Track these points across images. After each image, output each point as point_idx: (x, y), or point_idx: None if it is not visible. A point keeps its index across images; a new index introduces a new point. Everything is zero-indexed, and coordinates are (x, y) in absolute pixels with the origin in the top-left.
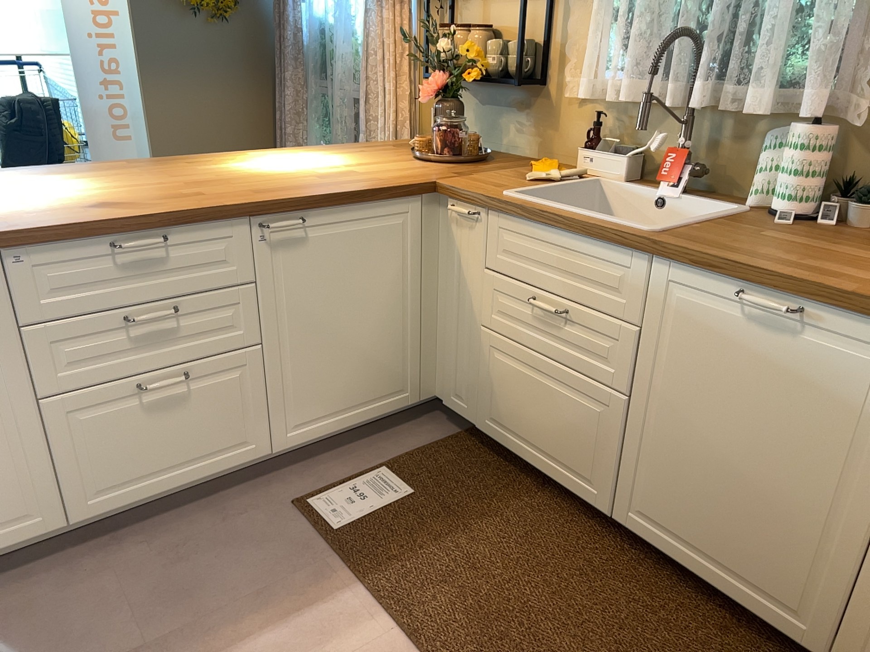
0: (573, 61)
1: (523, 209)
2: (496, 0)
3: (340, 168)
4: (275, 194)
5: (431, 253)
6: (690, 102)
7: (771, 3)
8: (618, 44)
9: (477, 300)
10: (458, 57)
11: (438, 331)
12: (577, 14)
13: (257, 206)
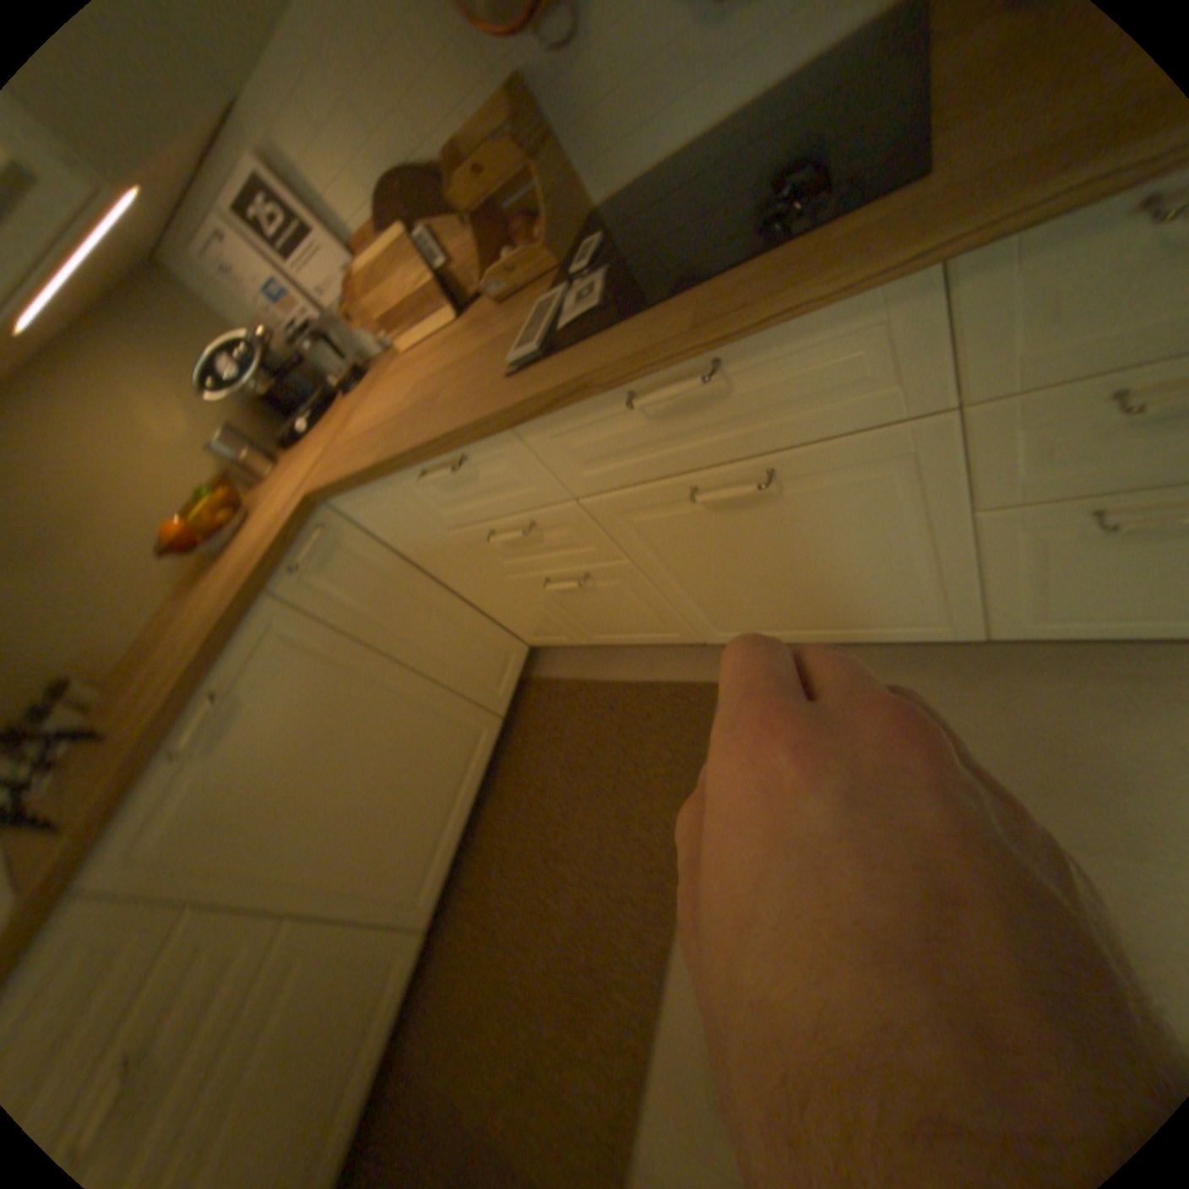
0: None
1: None
2: None
3: None
4: None
5: None
6: None
7: None
8: None
9: None
10: None
11: None
12: None
13: None
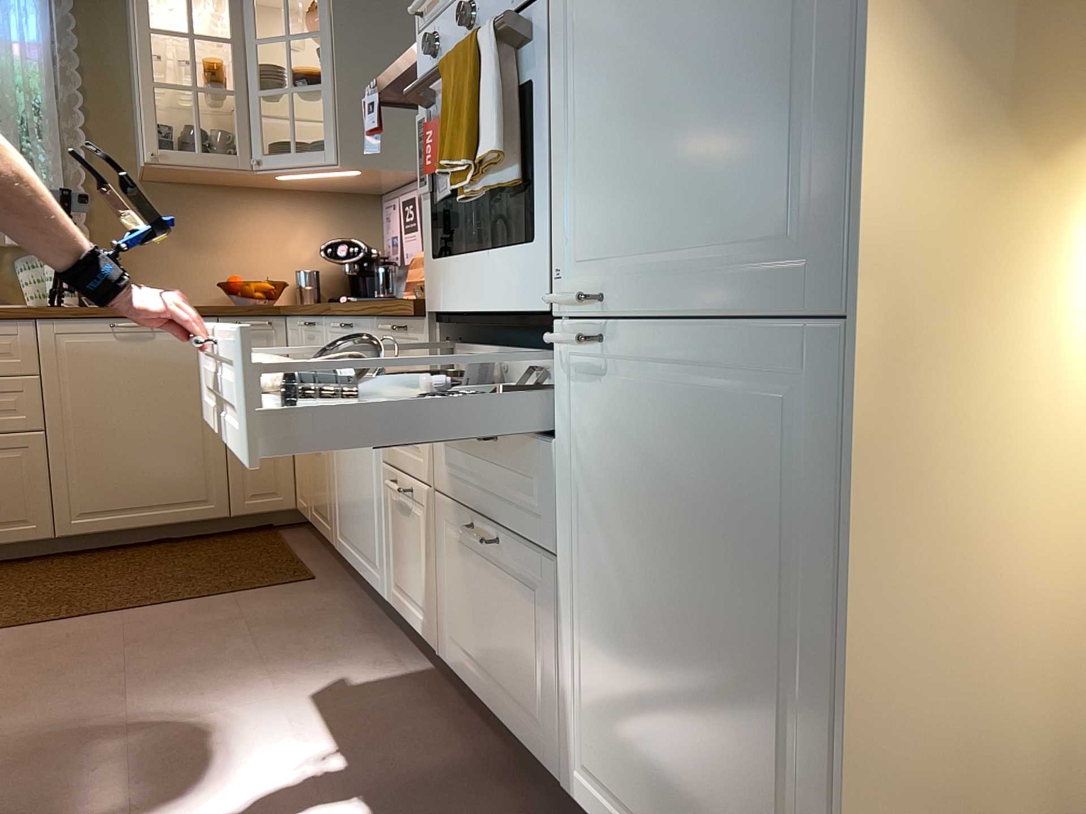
0: None
1: None
2: None
3: None
4: None
5: None
6: None
7: None
8: None
9: None
10: None
11: None
12: None
13: None
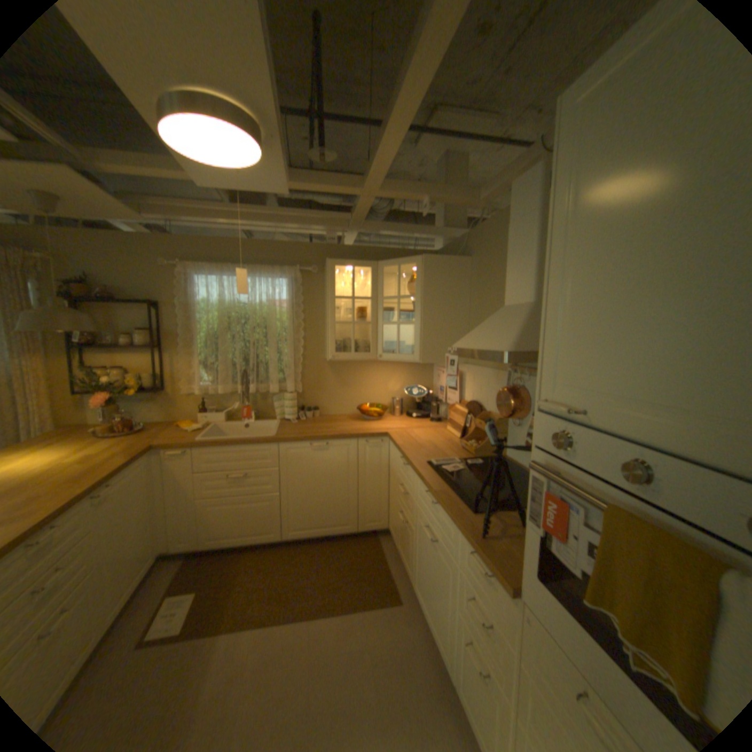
0: (180, 379)
1: (215, 443)
2: (120, 354)
3: (73, 456)
4: (86, 479)
5: (150, 480)
6: (250, 391)
7: (265, 359)
8: (209, 373)
9: (189, 490)
10: (113, 383)
11: (158, 518)
12: (179, 361)
13: (91, 488)
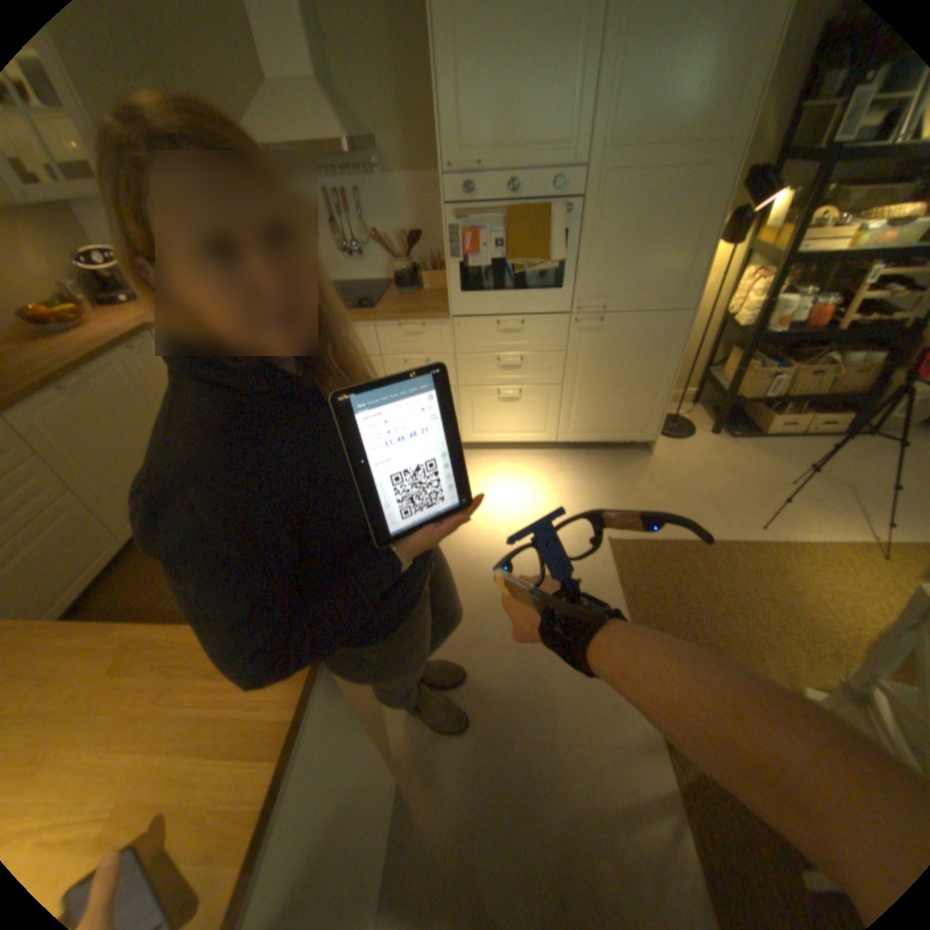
0: None
1: None
2: None
3: None
4: None
5: None
6: None
7: None
8: None
9: None
10: None
11: None
12: None
13: None
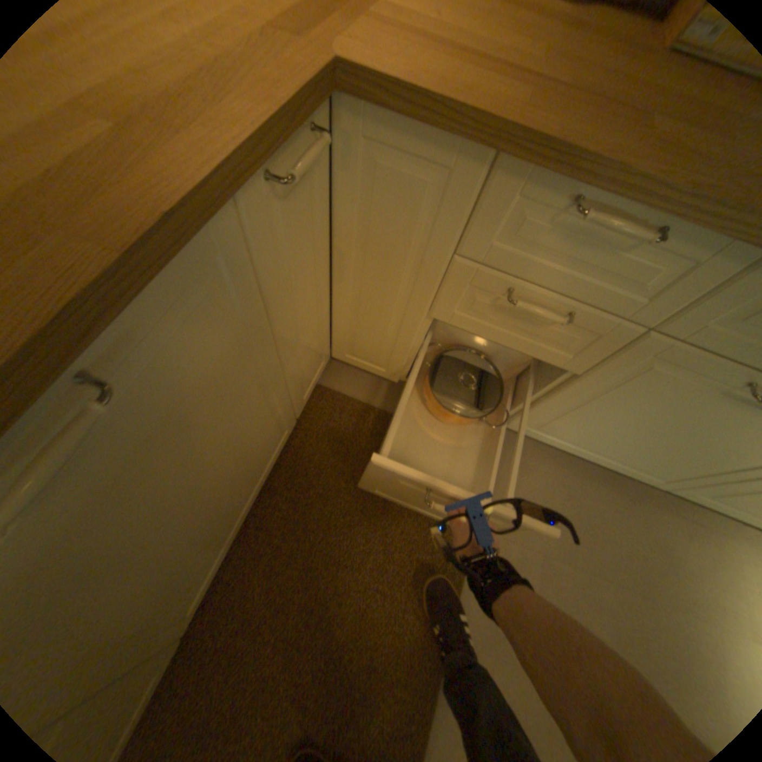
0: None
1: None
2: None
3: None
4: None
5: None
6: None
7: None
8: None
9: None
10: None
11: None
12: None
13: None
